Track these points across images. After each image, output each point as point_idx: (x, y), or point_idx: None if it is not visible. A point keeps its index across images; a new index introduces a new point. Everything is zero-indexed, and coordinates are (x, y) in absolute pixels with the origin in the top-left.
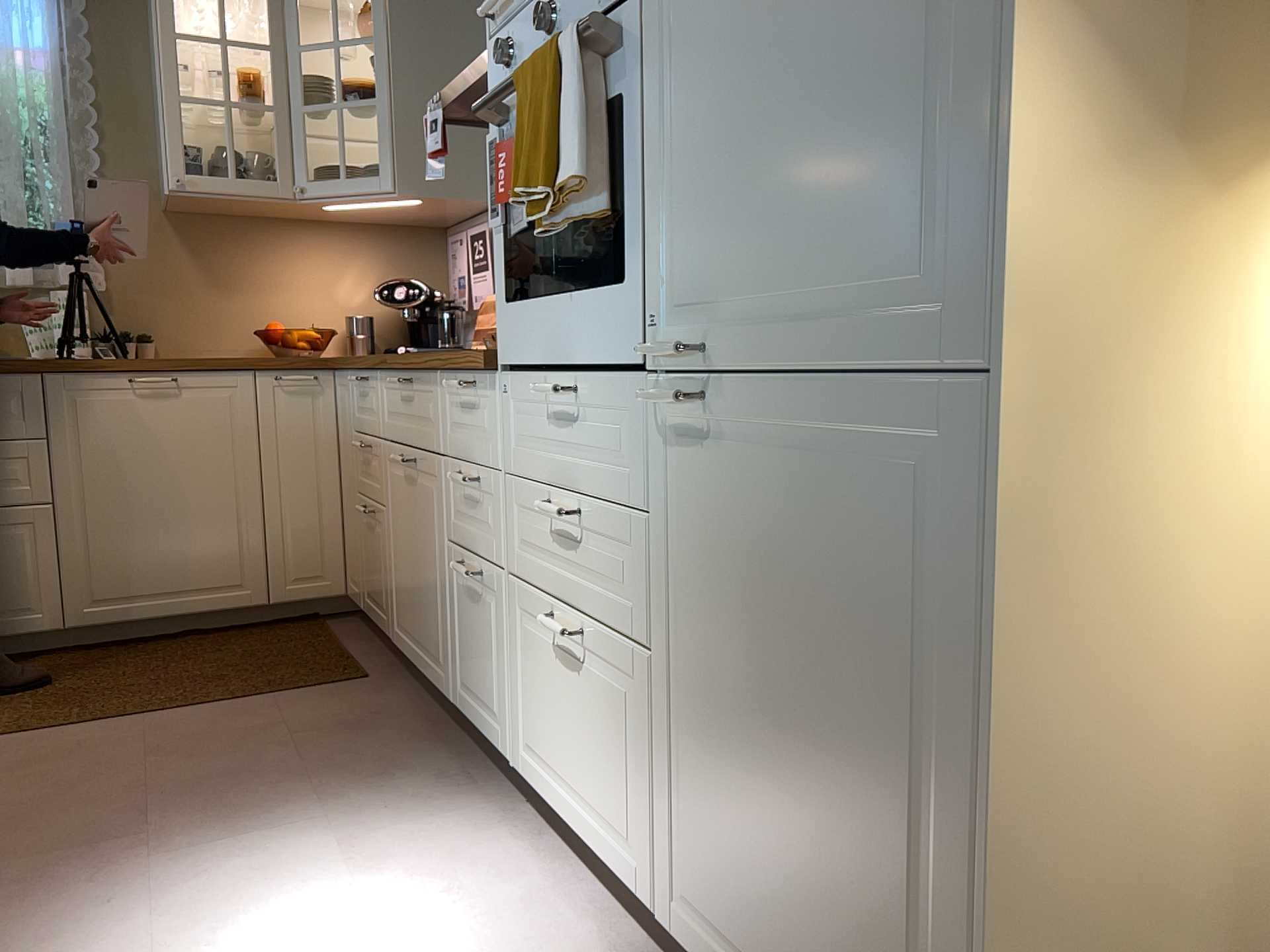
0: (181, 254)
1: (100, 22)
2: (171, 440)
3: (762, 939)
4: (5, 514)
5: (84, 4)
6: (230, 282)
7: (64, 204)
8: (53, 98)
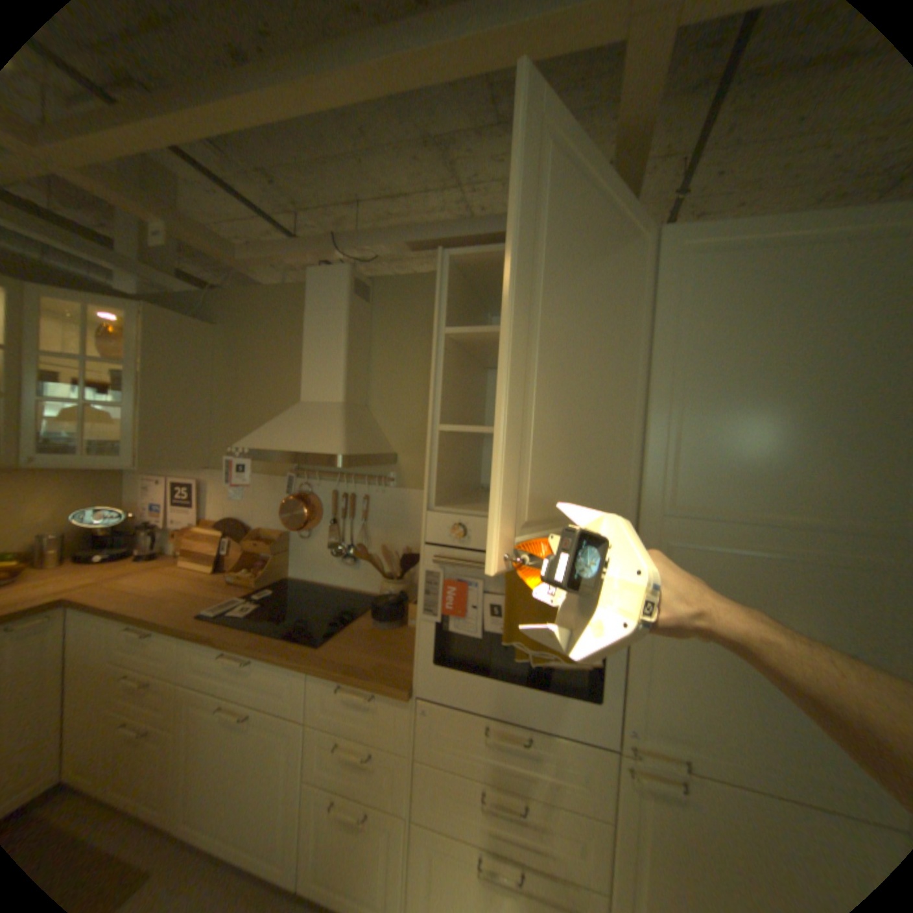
0: None
1: None
2: None
3: None
4: None
5: None
6: None
7: None
8: None
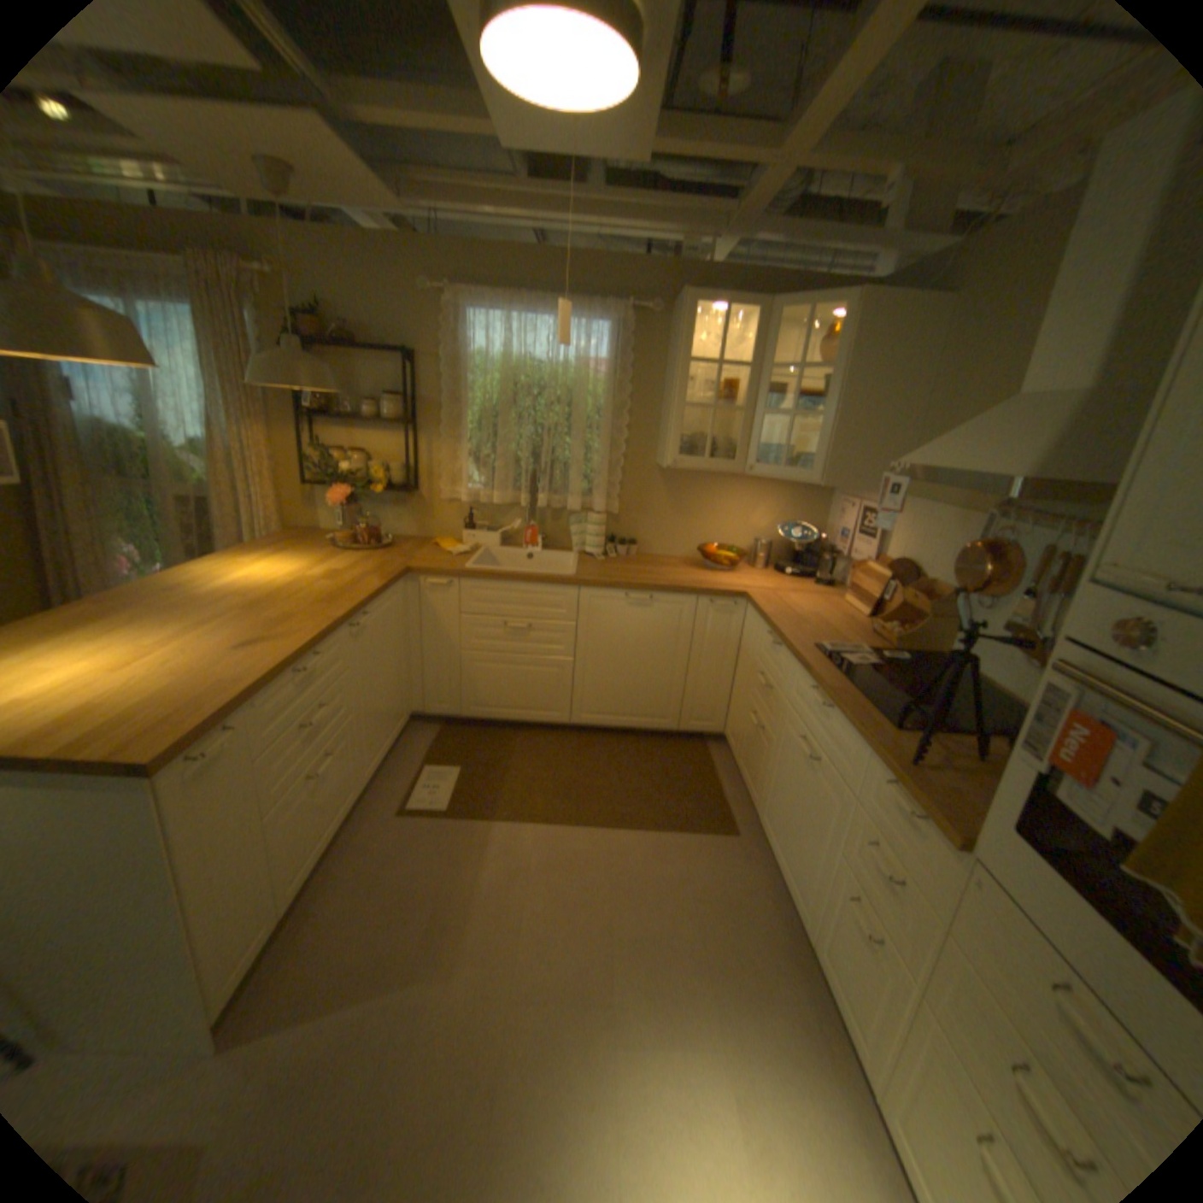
0: (661, 491)
1: (640, 338)
2: (641, 631)
3: None
4: (550, 660)
5: (634, 328)
6: (686, 510)
7: (603, 463)
8: (607, 394)
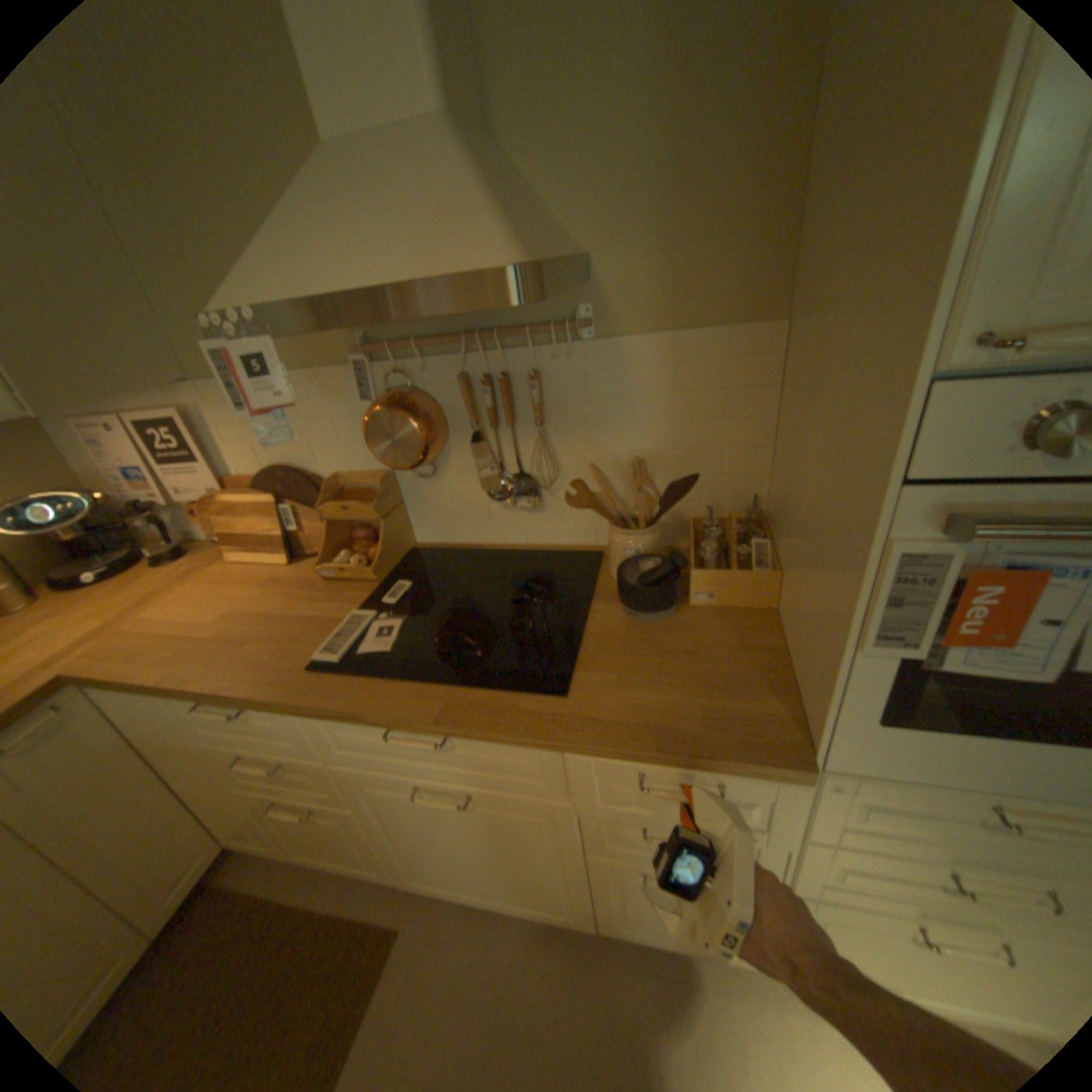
0: None
1: None
2: None
3: None
4: None
5: None
6: None
7: None
8: None
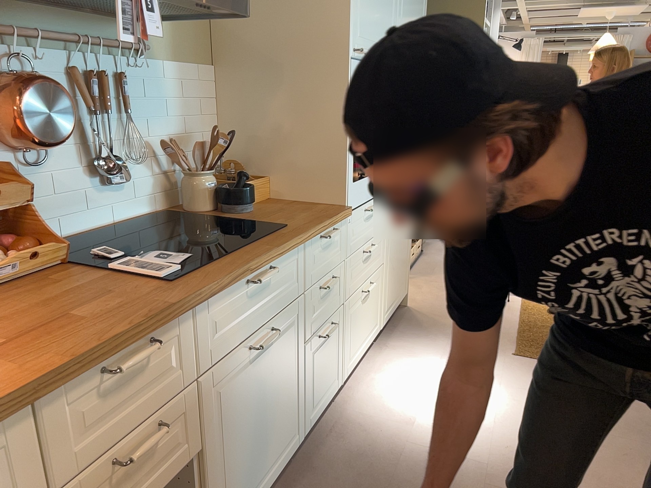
0: None
1: None
2: None
3: (394, 293)
4: None
5: None
6: None
7: None
8: None
